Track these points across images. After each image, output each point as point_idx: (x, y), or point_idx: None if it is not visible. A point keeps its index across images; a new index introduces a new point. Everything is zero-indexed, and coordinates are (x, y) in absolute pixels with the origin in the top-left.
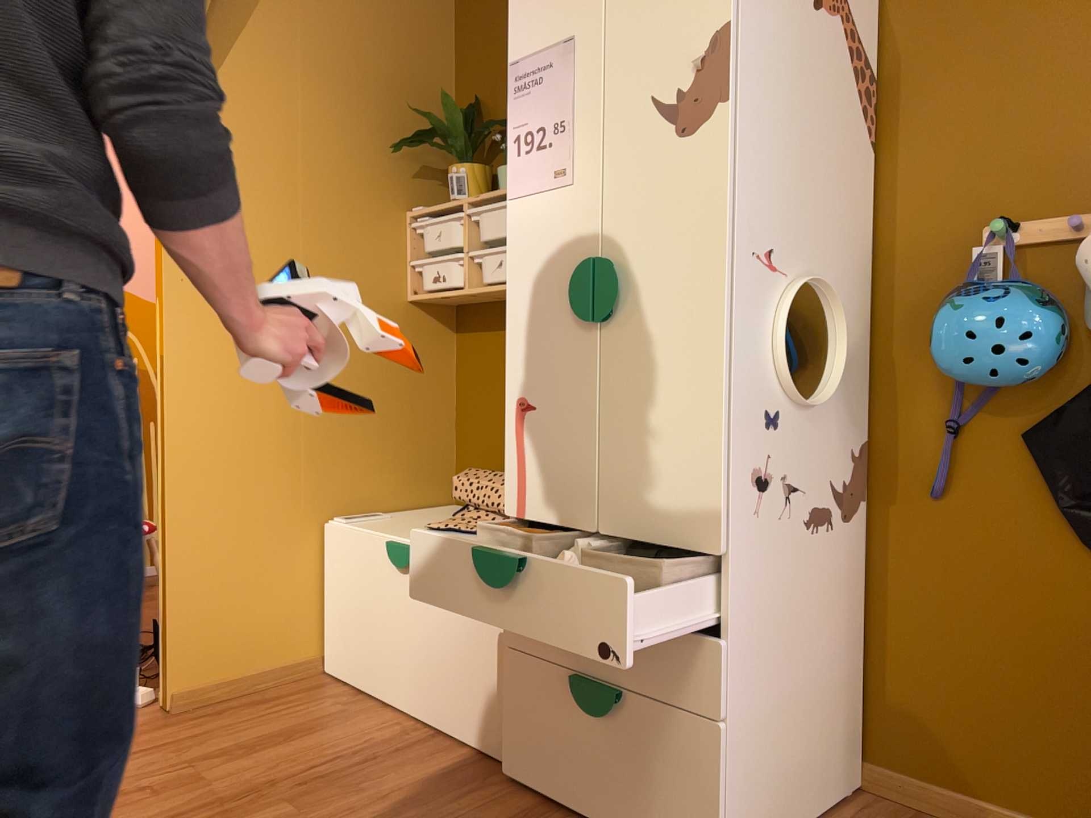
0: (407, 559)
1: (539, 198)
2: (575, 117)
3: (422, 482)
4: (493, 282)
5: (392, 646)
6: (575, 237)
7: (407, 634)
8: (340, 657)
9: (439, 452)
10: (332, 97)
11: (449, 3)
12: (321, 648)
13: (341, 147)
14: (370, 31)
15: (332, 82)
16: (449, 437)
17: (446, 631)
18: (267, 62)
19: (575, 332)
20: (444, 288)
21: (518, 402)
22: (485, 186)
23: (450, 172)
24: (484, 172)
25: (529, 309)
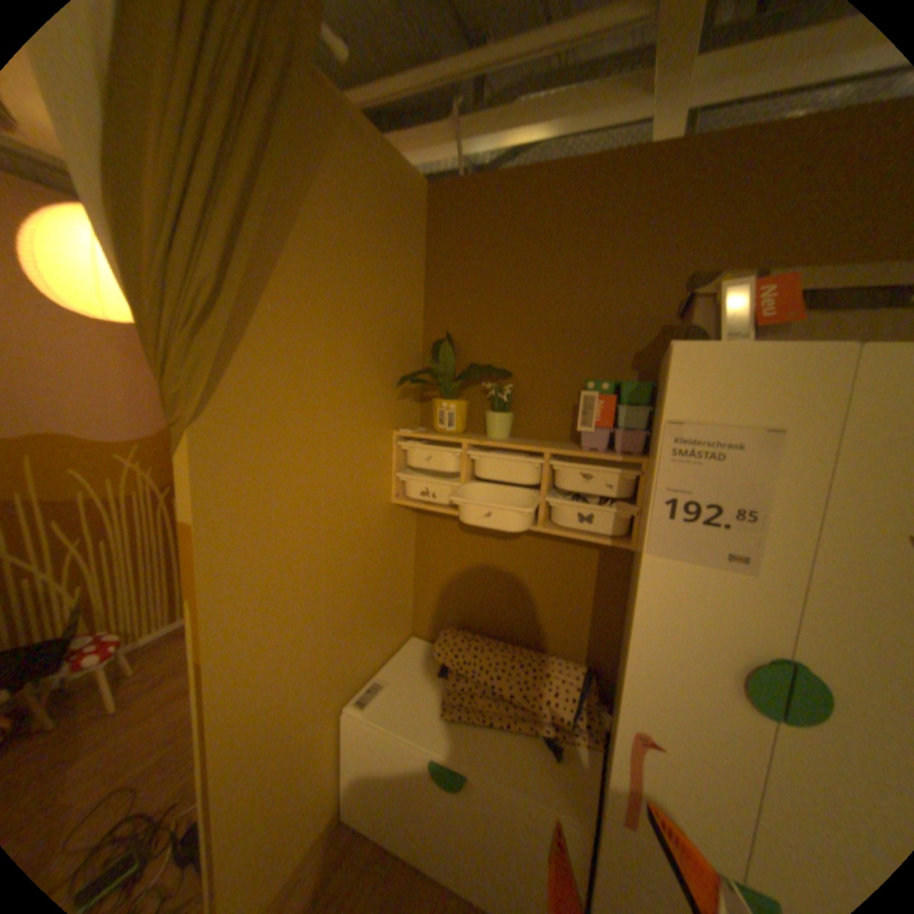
0: (460, 789)
1: (700, 570)
2: (775, 513)
3: (396, 632)
4: (495, 516)
5: (430, 835)
6: (754, 628)
7: (449, 833)
8: (362, 818)
9: (405, 604)
10: (346, 338)
11: (422, 240)
12: (337, 802)
13: (352, 386)
14: (373, 269)
15: (346, 322)
16: (411, 590)
17: (500, 849)
18: (293, 309)
19: (738, 712)
20: (435, 504)
21: (639, 737)
22: (466, 417)
23: (438, 404)
24: (467, 406)
25: (667, 665)
